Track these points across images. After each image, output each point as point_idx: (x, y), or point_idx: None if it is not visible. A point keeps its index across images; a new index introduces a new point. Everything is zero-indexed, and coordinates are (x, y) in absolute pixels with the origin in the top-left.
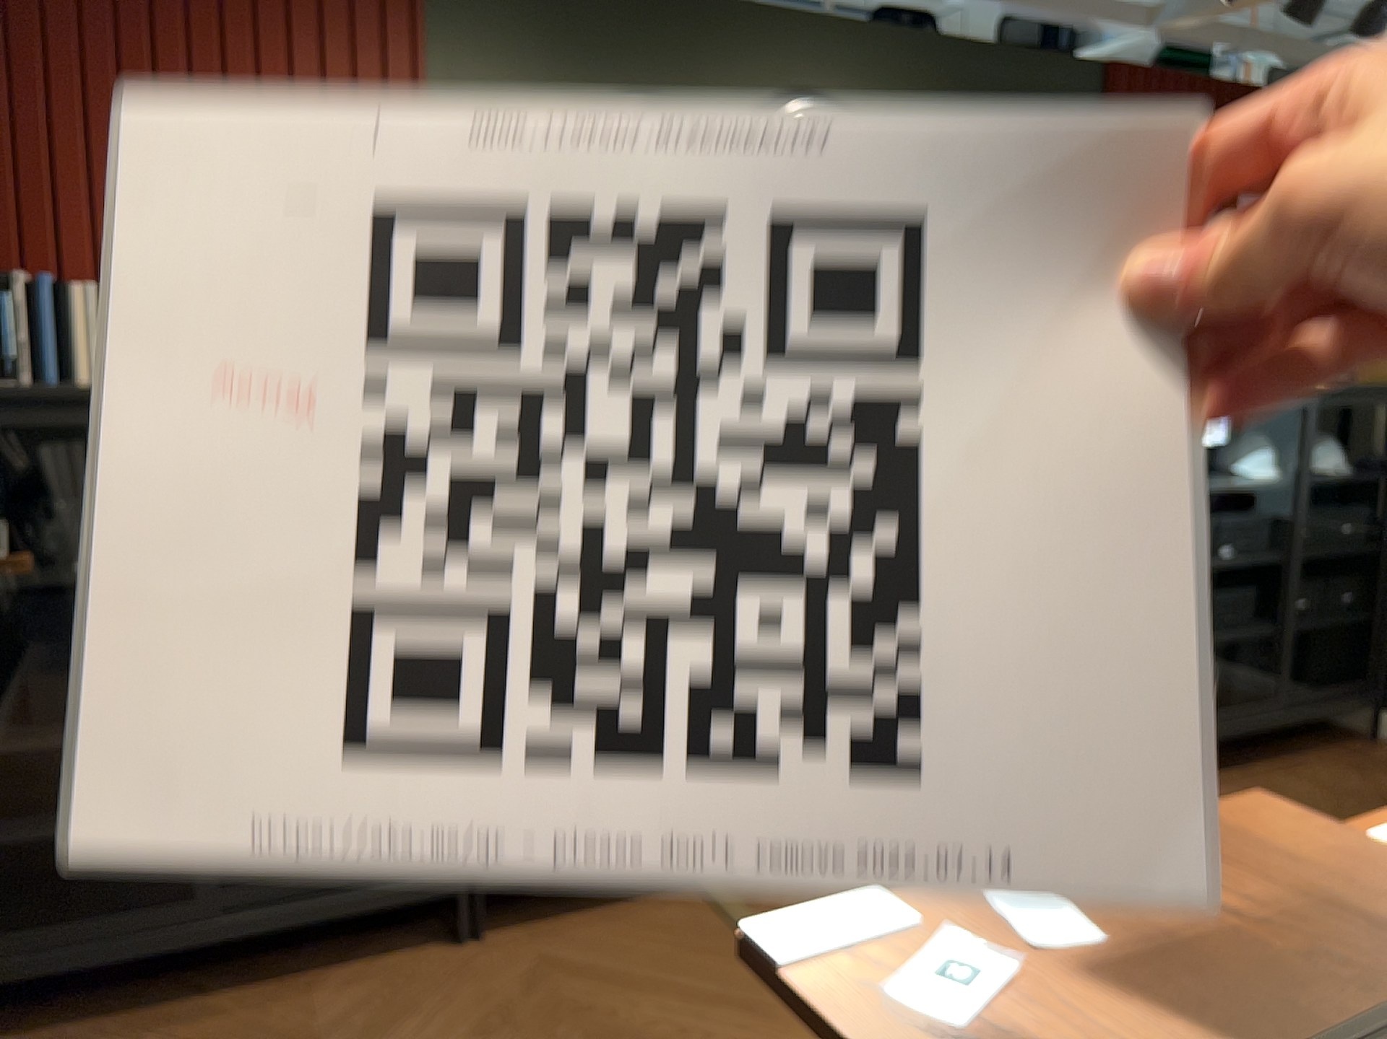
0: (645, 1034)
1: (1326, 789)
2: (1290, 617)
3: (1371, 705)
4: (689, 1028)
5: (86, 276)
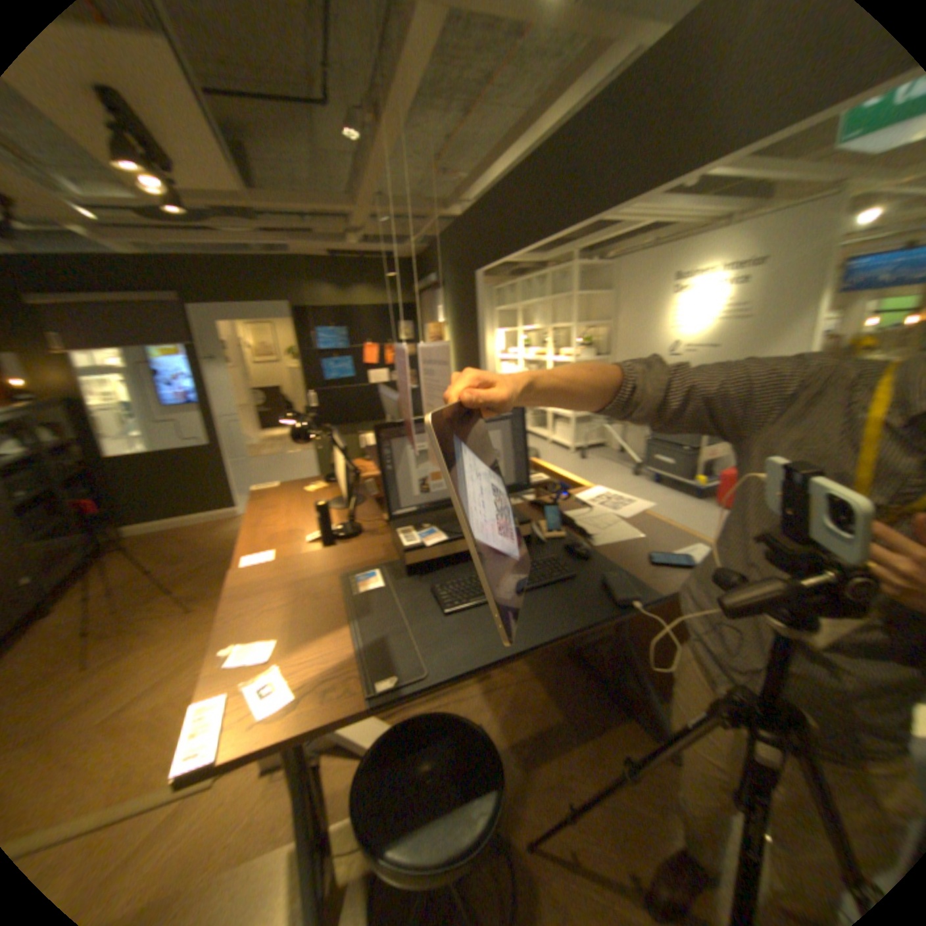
0: None
1: (125, 567)
2: (70, 509)
3: (117, 528)
4: None
5: None
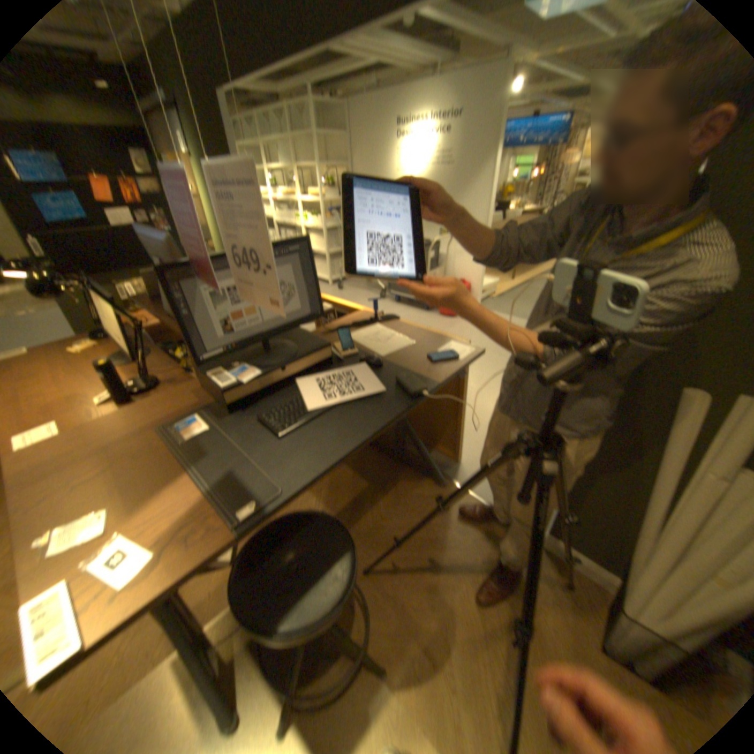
0: None
1: None
2: None
3: None
4: None
5: None
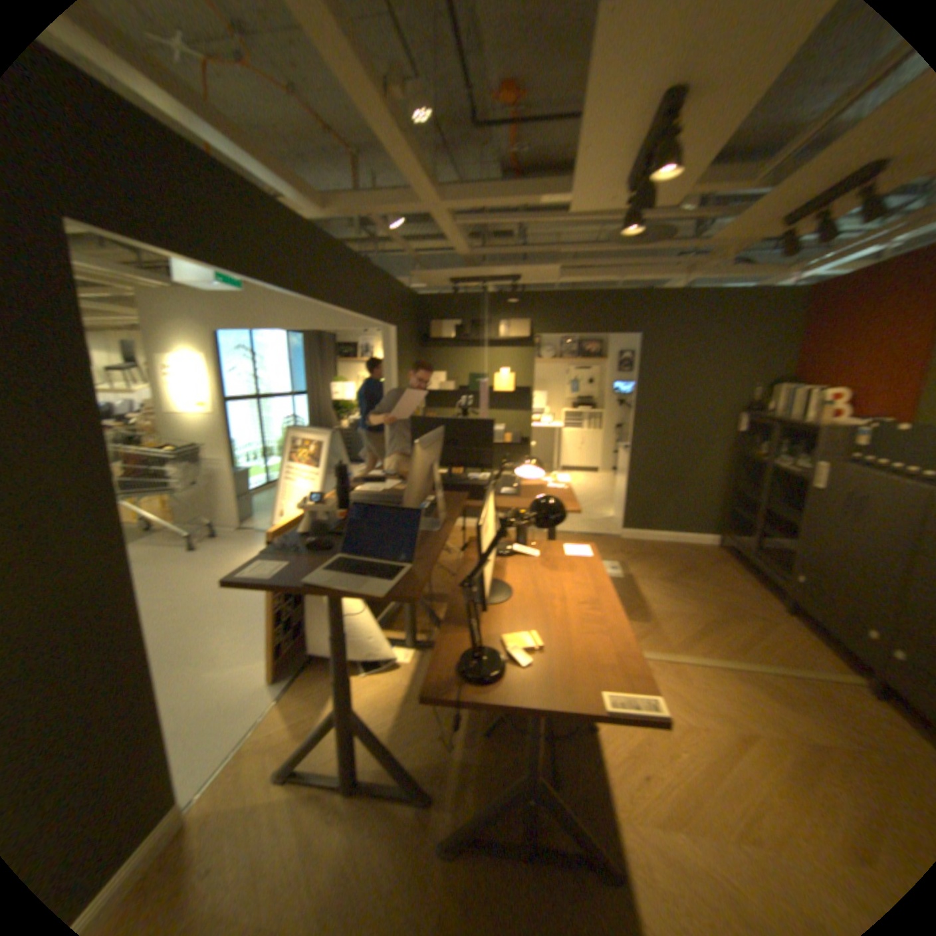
0: (731, 629)
1: None
2: None
3: None
4: (733, 638)
5: (829, 385)
